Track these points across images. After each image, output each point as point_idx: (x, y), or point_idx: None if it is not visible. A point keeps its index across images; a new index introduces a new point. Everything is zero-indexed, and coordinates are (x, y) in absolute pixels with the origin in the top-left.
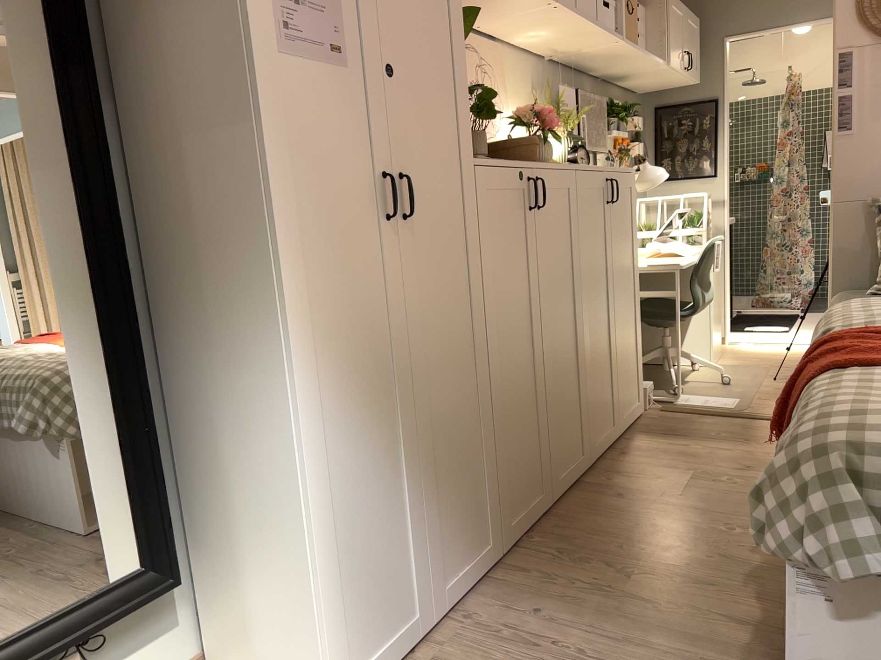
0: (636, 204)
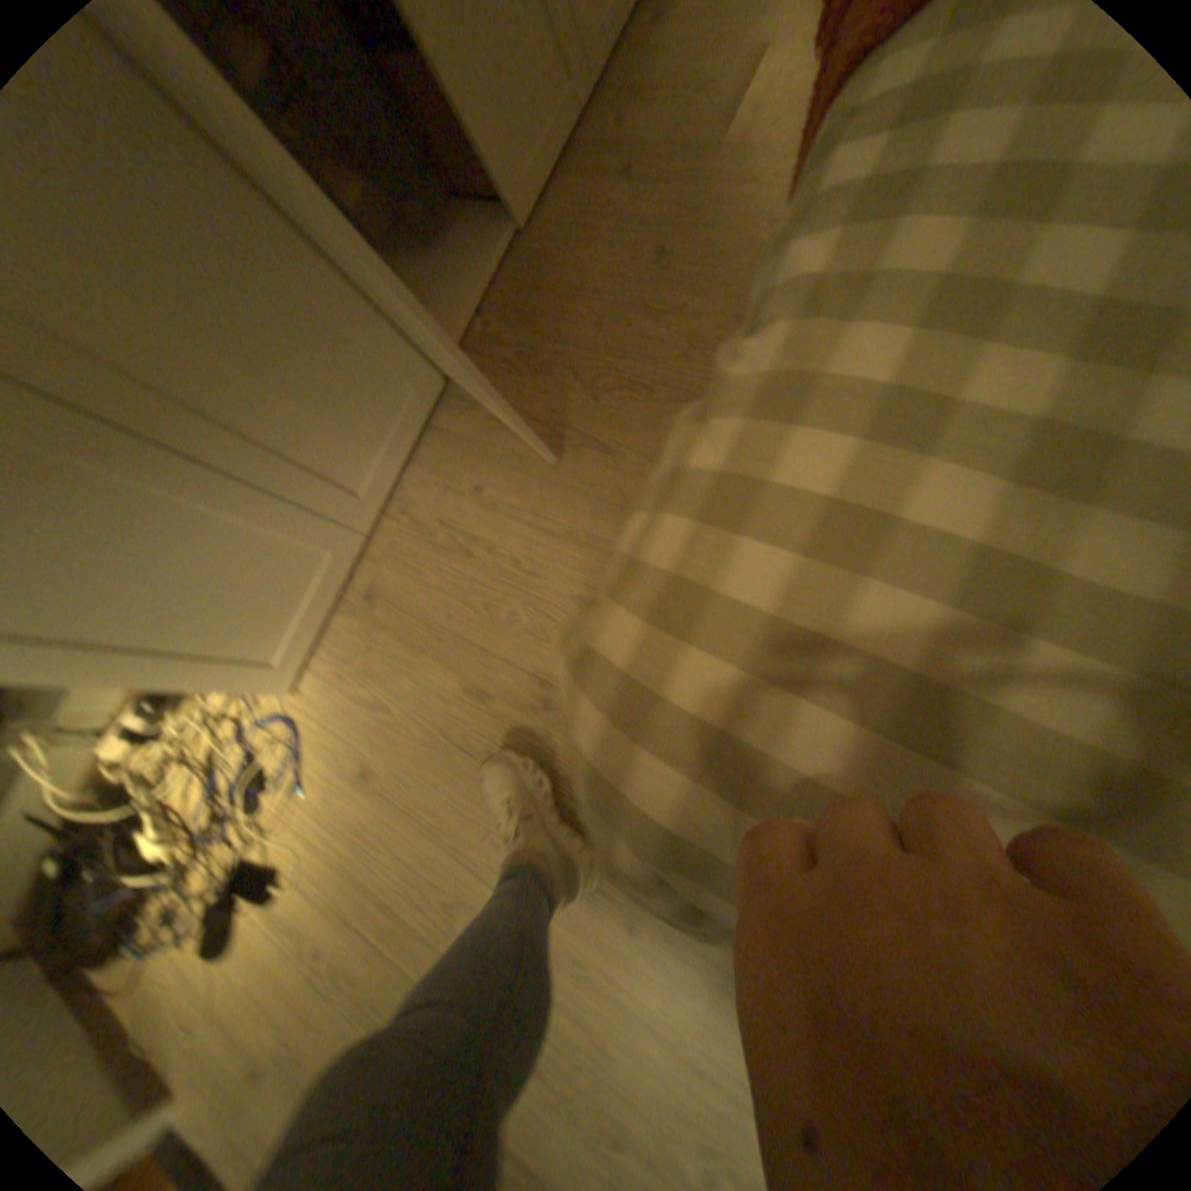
0: None
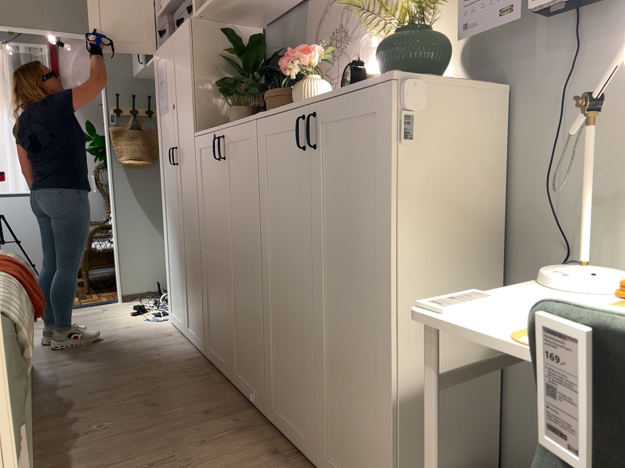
0: (391, 148)
